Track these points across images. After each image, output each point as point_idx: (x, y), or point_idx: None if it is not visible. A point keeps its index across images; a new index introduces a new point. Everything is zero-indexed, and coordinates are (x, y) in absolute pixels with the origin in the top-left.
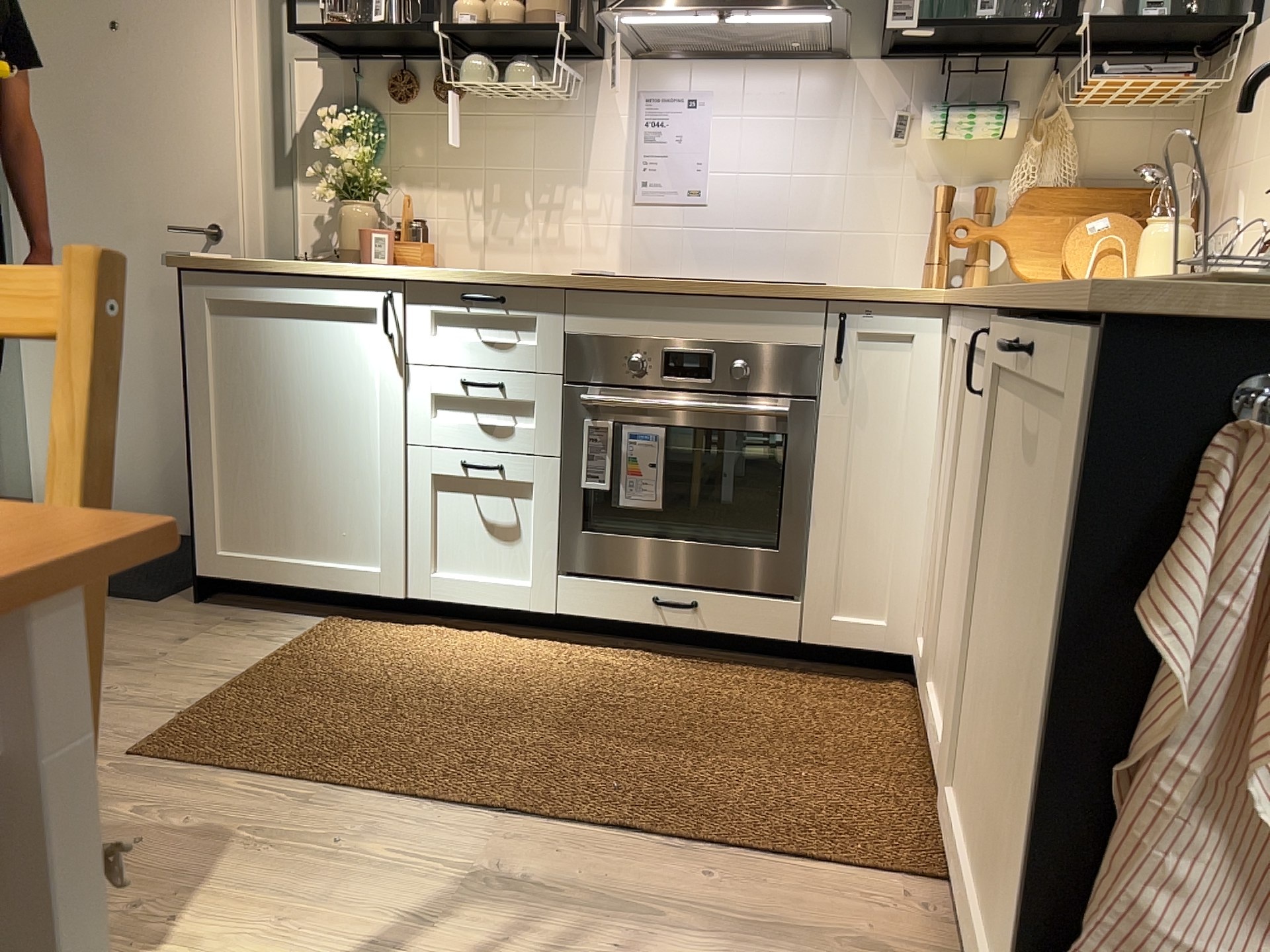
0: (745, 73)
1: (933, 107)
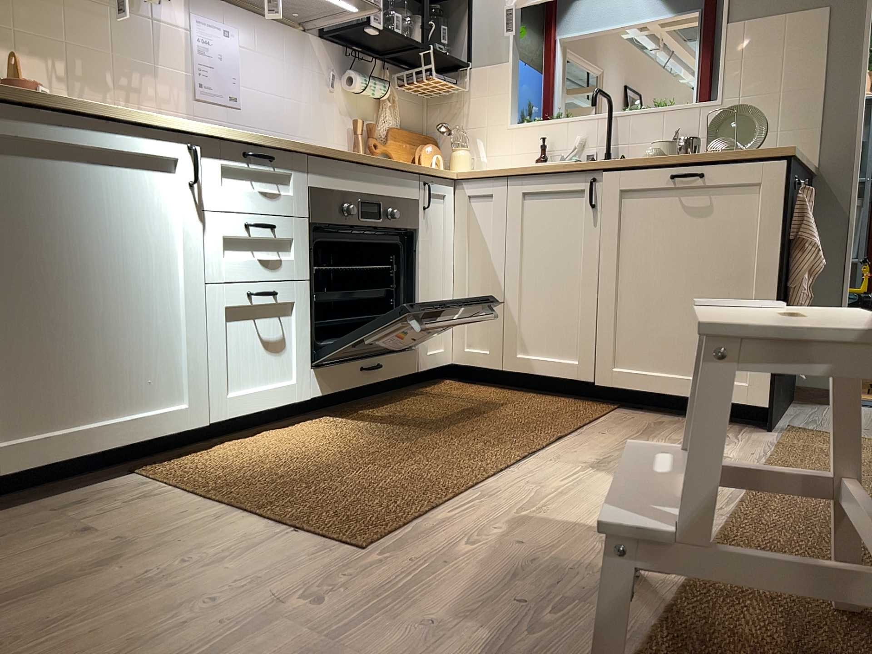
0: (258, 25)
1: (361, 75)
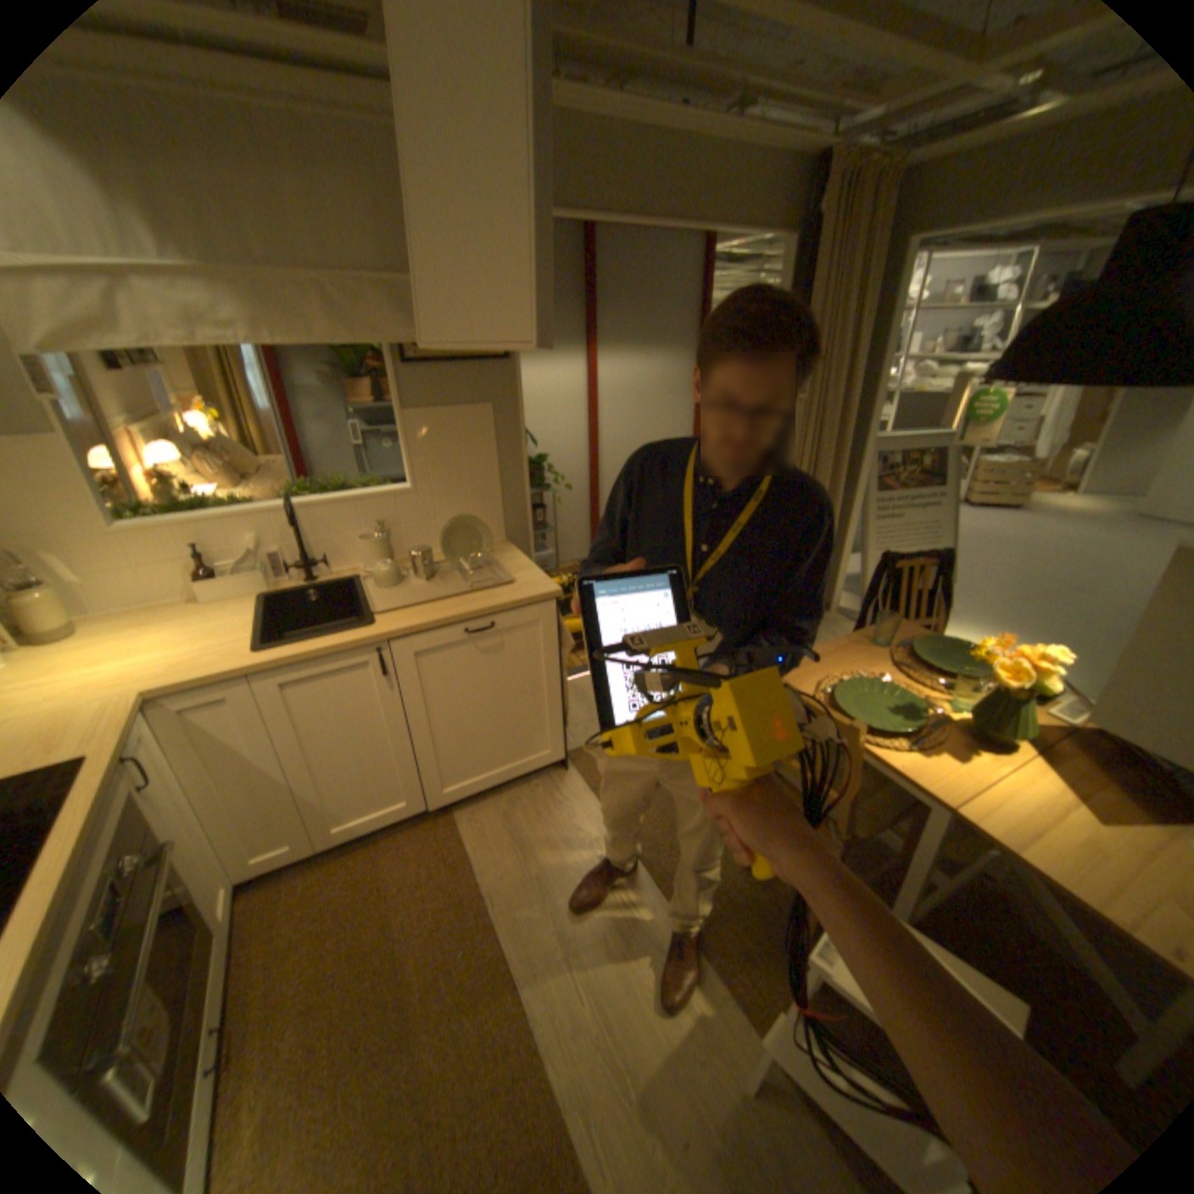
0: None
1: None
